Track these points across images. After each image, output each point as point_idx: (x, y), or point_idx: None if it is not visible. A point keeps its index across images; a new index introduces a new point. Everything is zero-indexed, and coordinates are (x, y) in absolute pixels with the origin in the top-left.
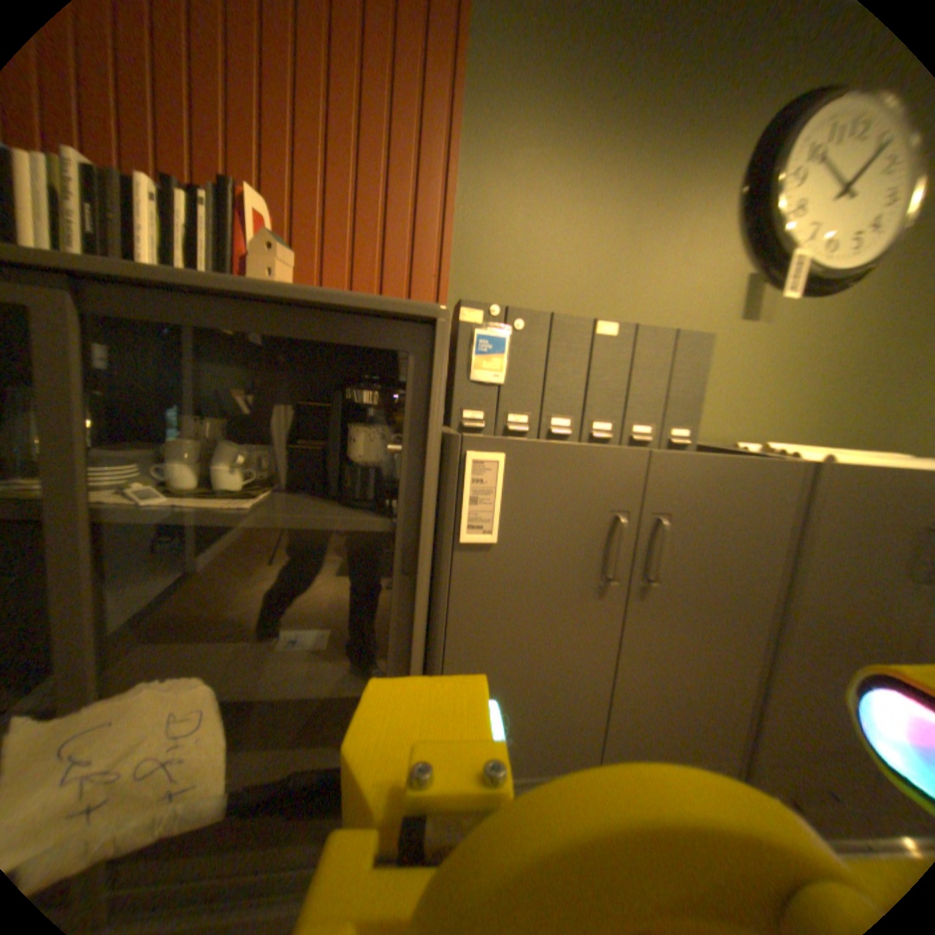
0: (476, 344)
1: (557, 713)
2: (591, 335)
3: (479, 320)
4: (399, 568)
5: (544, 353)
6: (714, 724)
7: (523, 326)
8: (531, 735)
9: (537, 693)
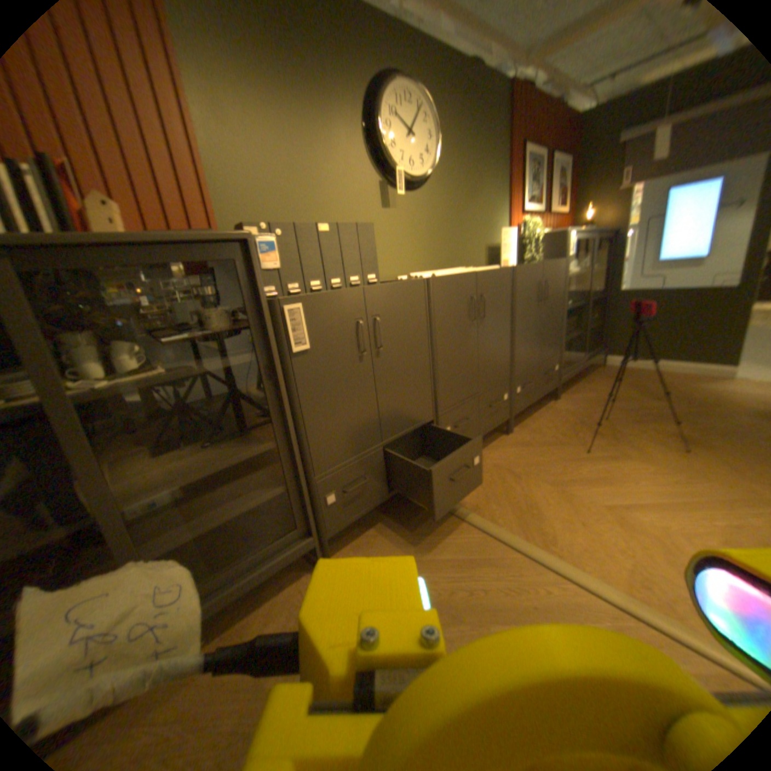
0: (260, 246)
1: (358, 420)
2: (317, 231)
3: (257, 232)
4: (265, 376)
5: (297, 245)
6: (419, 403)
7: (282, 231)
8: (350, 435)
9: (347, 414)
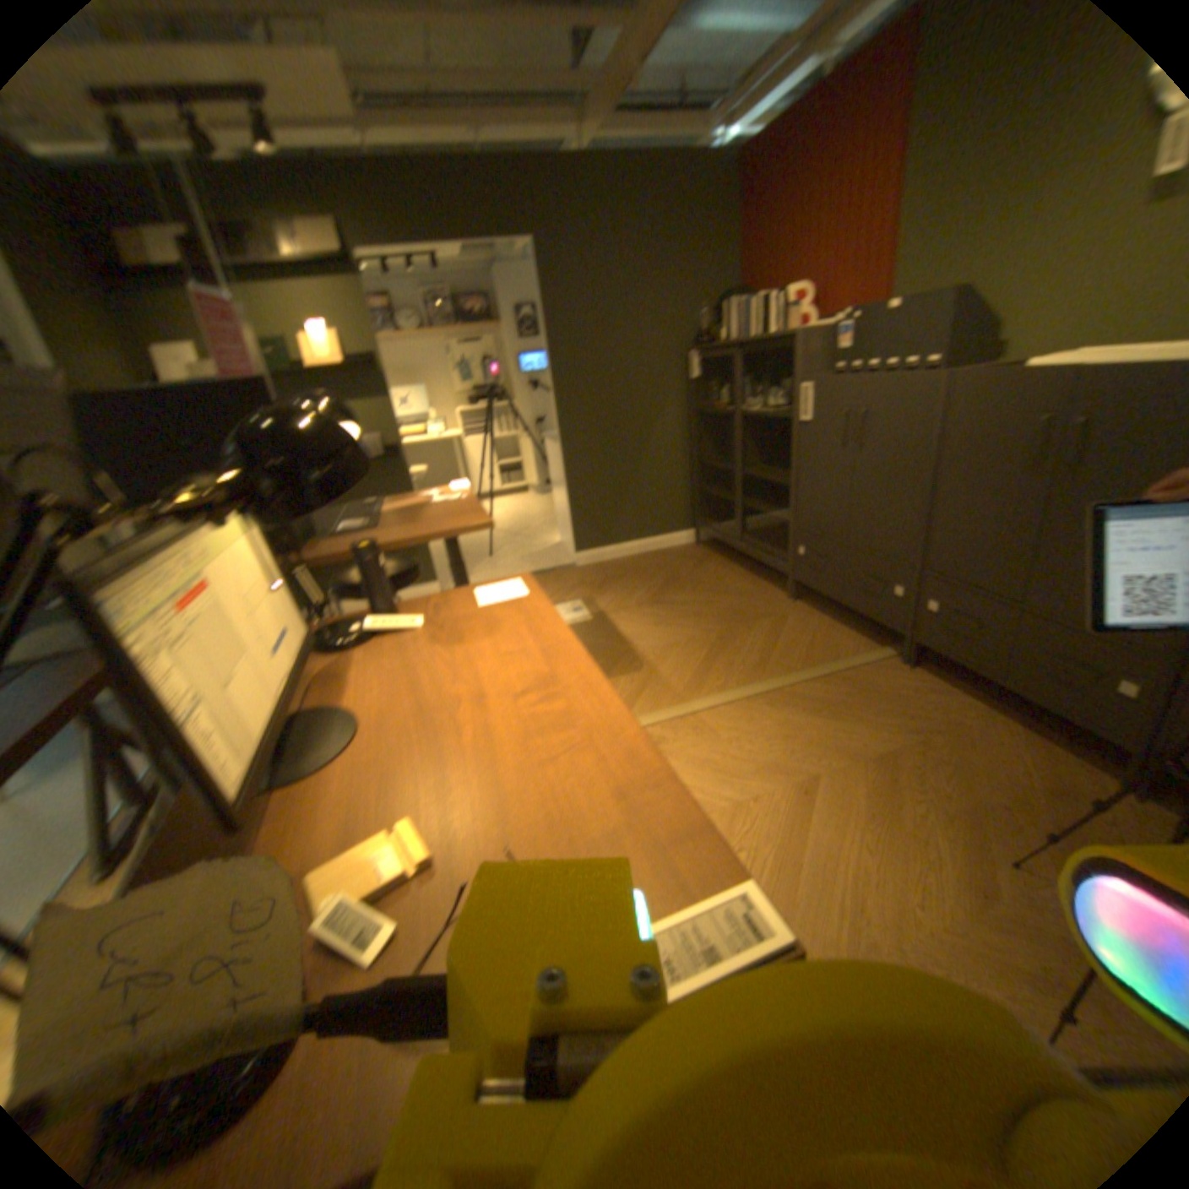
0: (844, 329)
1: (834, 505)
2: (890, 309)
3: (846, 317)
4: (796, 432)
5: (870, 325)
6: (899, 536)
7: (862, 314)
8: (825, 512)
9: (827, 492)
